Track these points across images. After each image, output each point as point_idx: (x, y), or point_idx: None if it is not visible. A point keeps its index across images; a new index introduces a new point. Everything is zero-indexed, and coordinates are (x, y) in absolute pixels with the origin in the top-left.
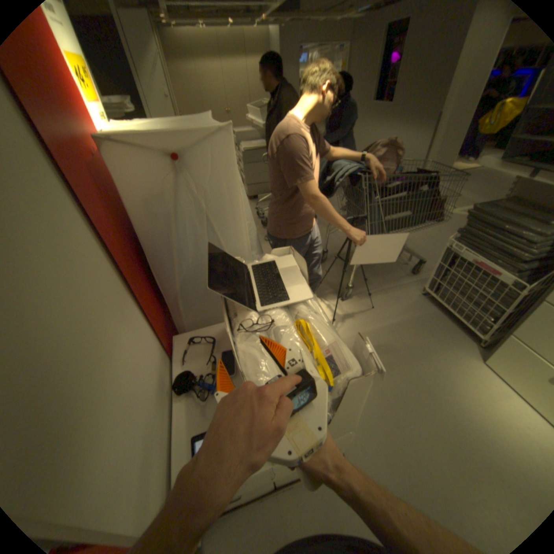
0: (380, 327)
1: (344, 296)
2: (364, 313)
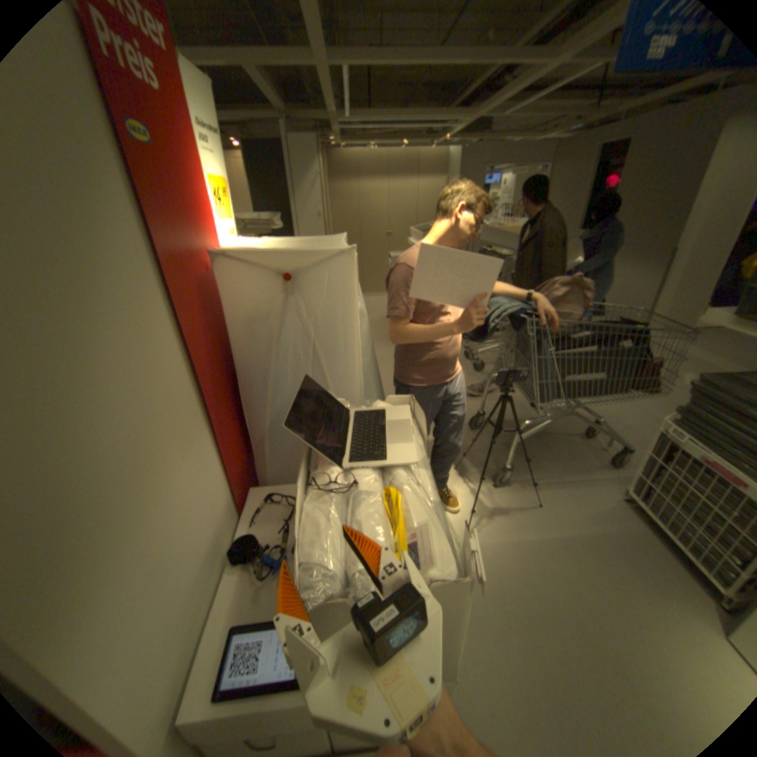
0: (547, 539)
1: (500, 482)
2: (526, 512)
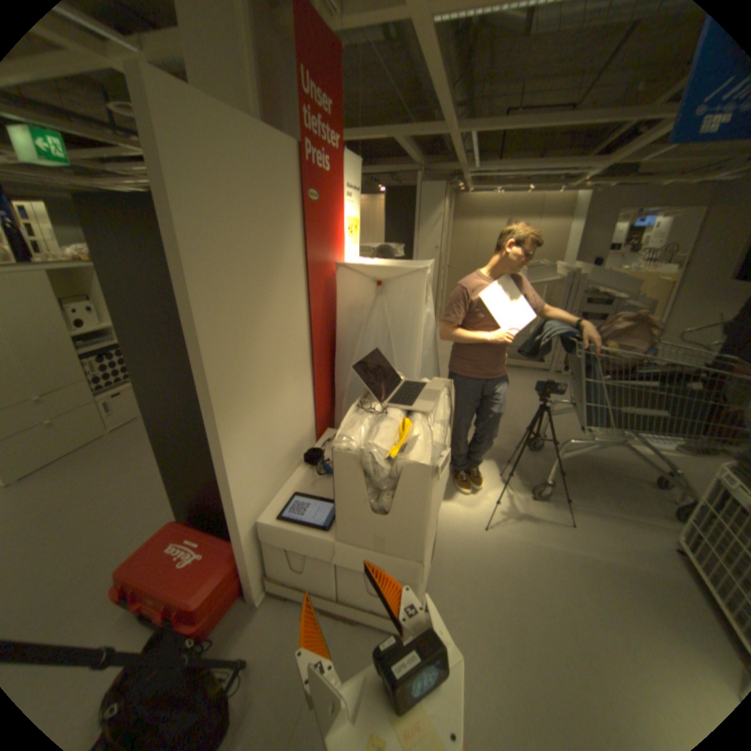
0: (570, 552)
1: (542, 497)
2: (558, 526)
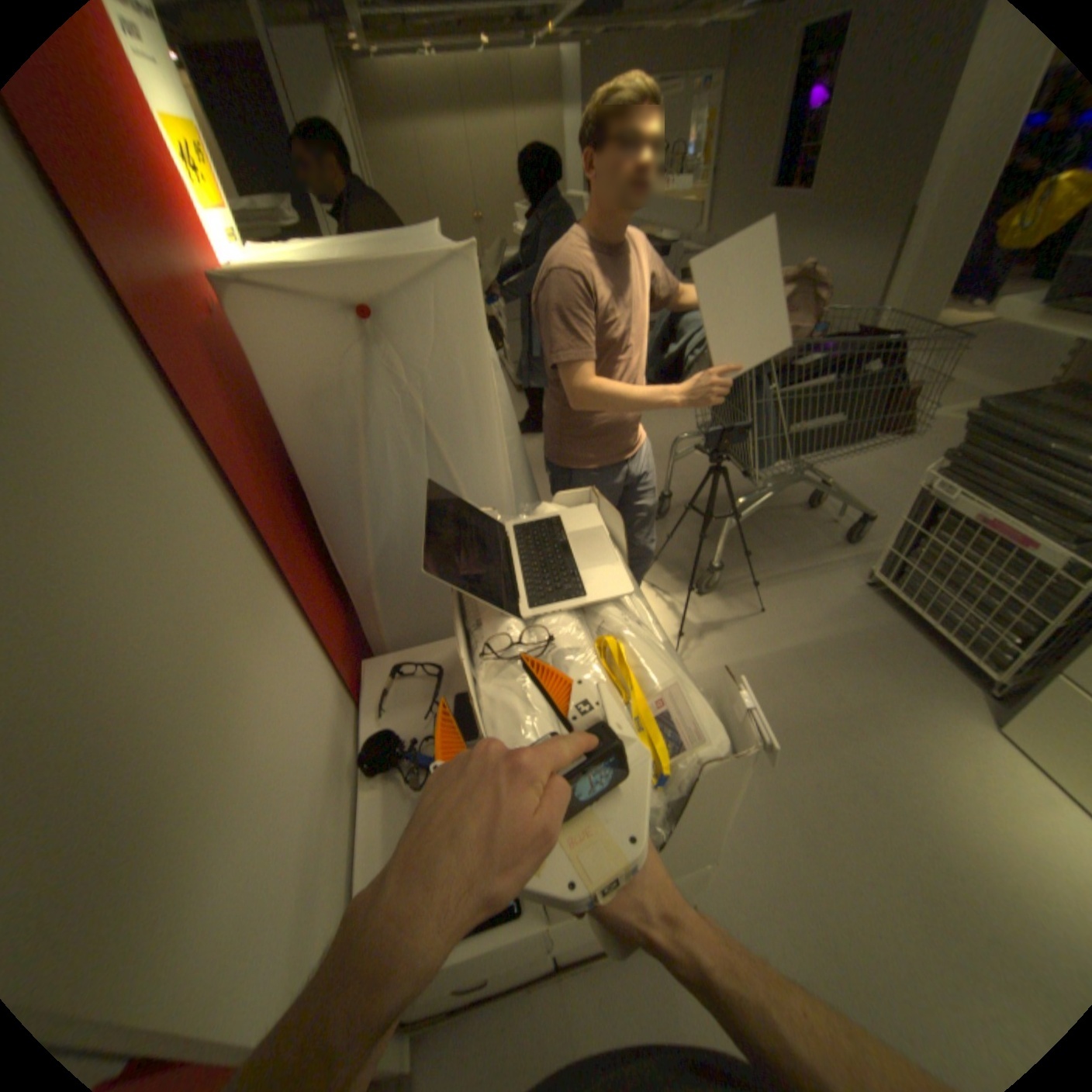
0: (777, 651)
1: (705, 586)
2: (745, 621)
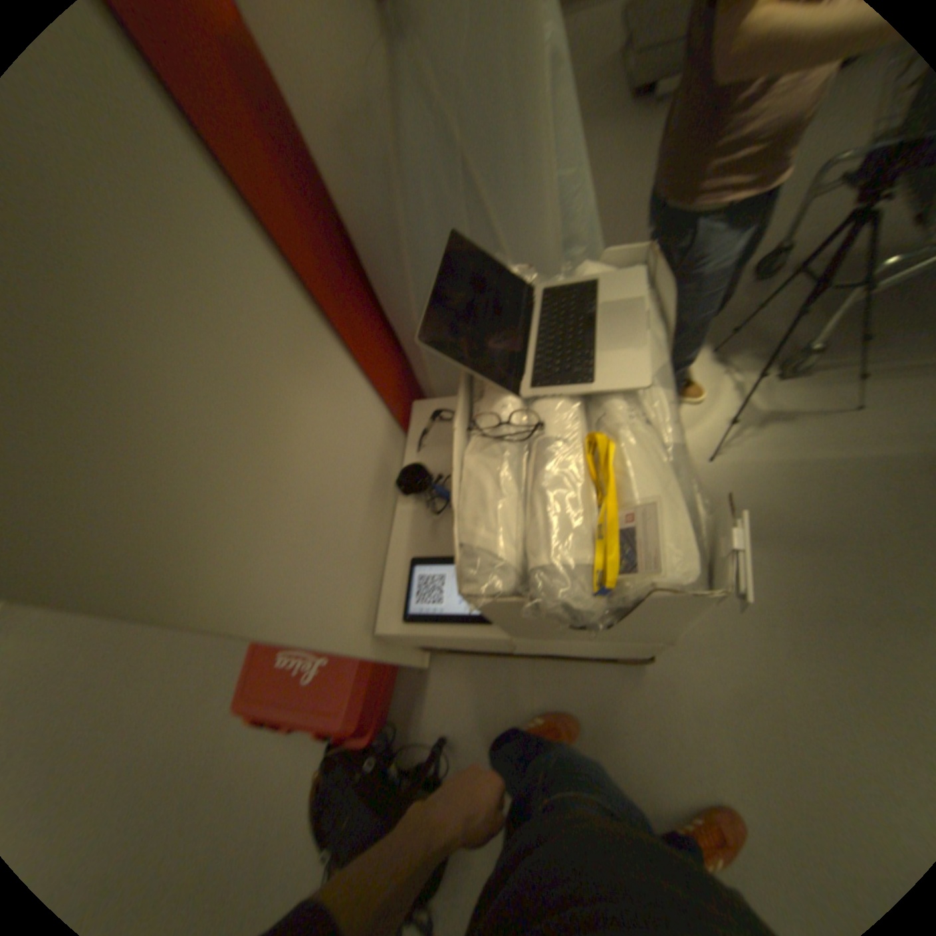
0: (857, 456)
1: (794, 367)
2: (830, 415)
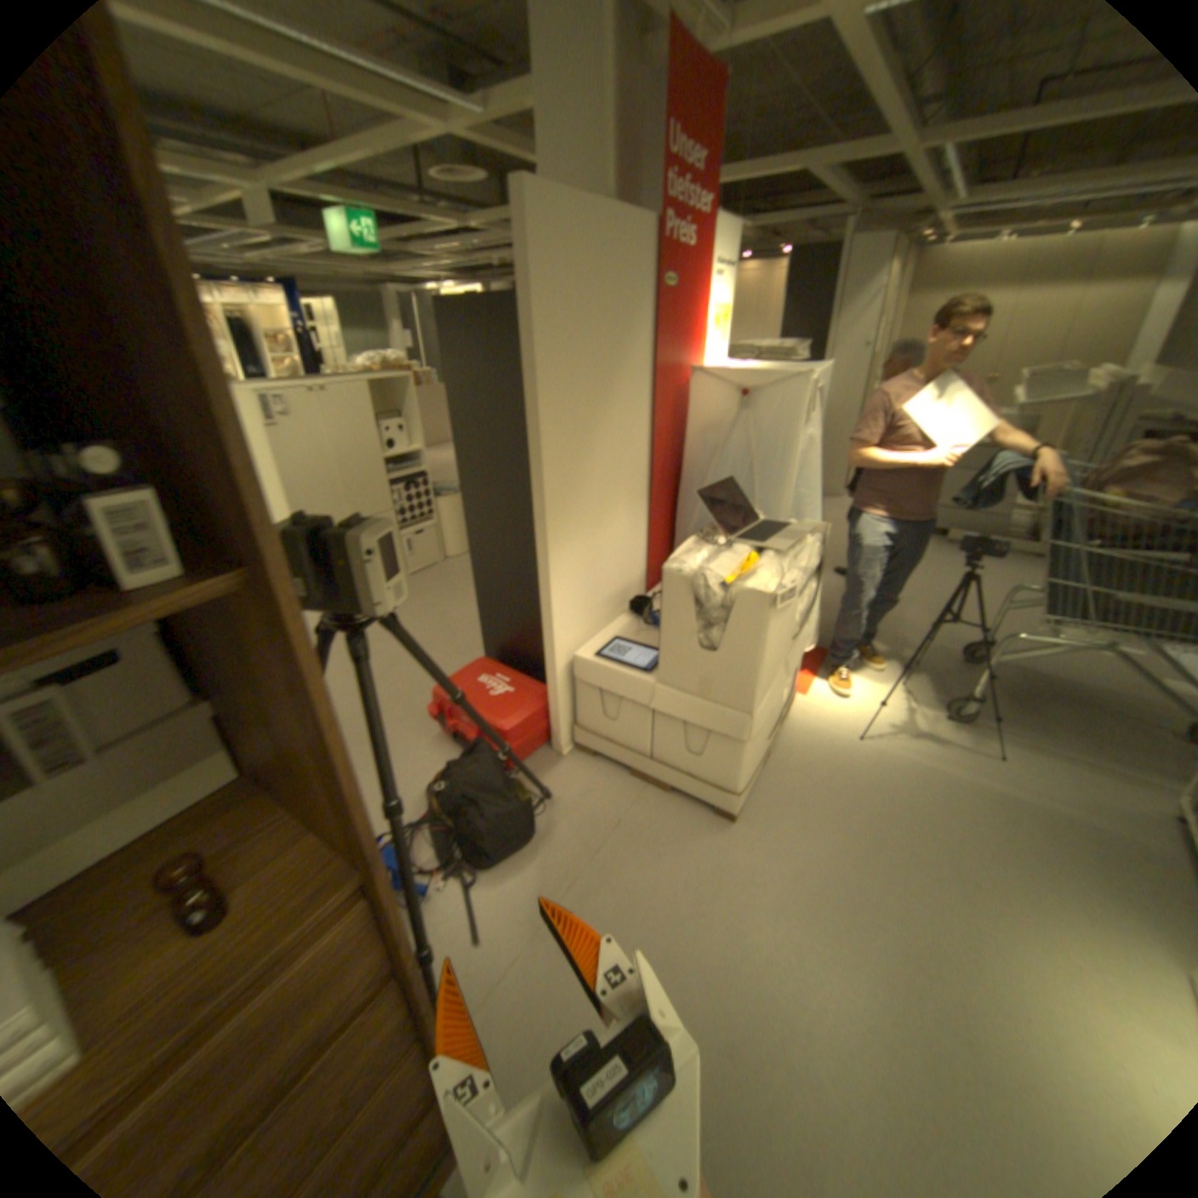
0: (985, 786)
1: (964, 719)
2: (977, 756)
